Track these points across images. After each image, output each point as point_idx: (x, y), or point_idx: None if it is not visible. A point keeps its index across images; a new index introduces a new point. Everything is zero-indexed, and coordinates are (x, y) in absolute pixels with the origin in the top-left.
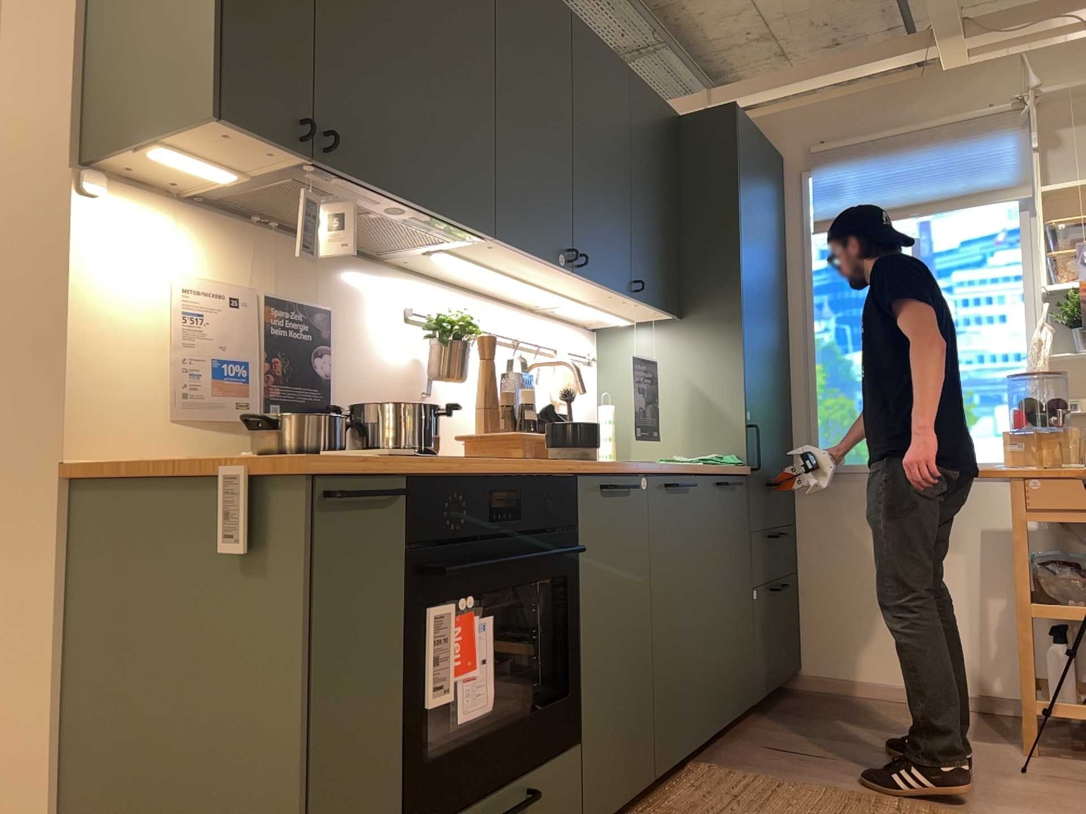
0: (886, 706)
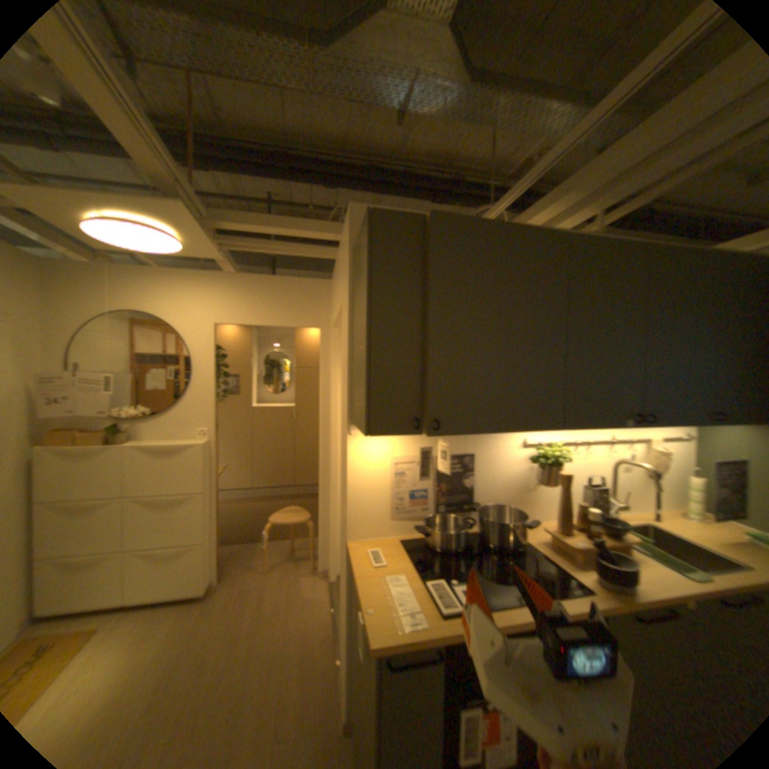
0: None
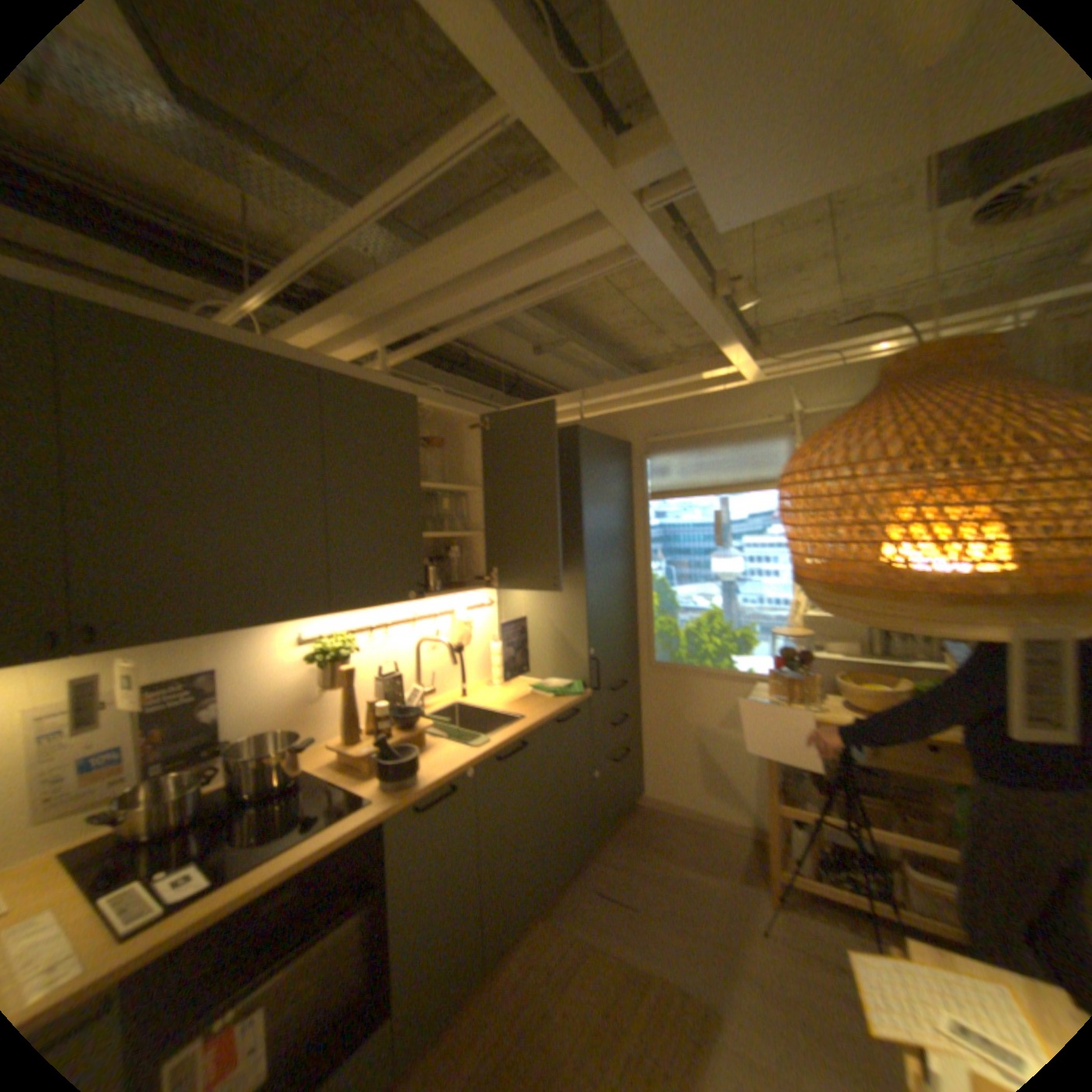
0: (693, 834)
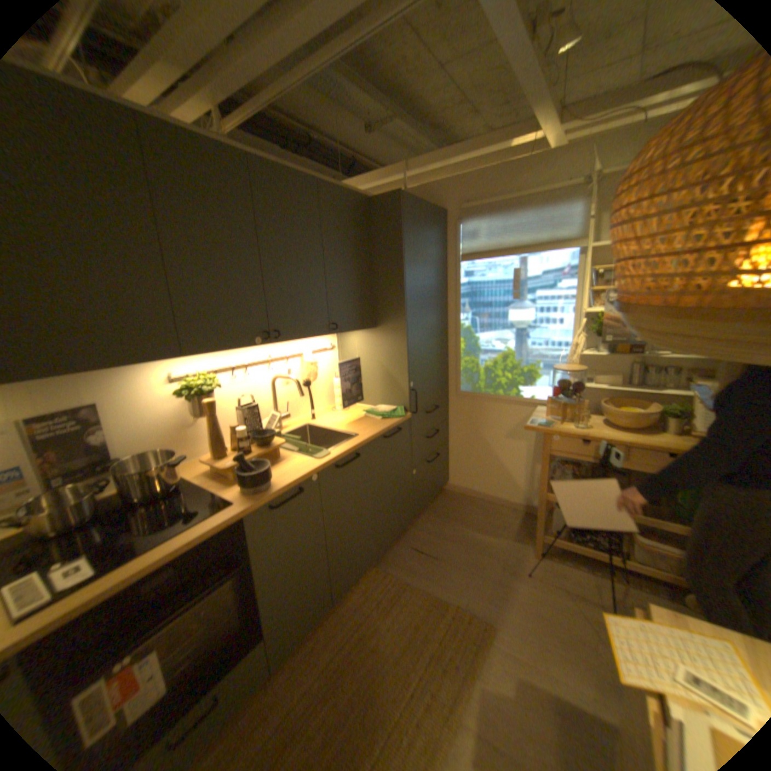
0: (482, 508)
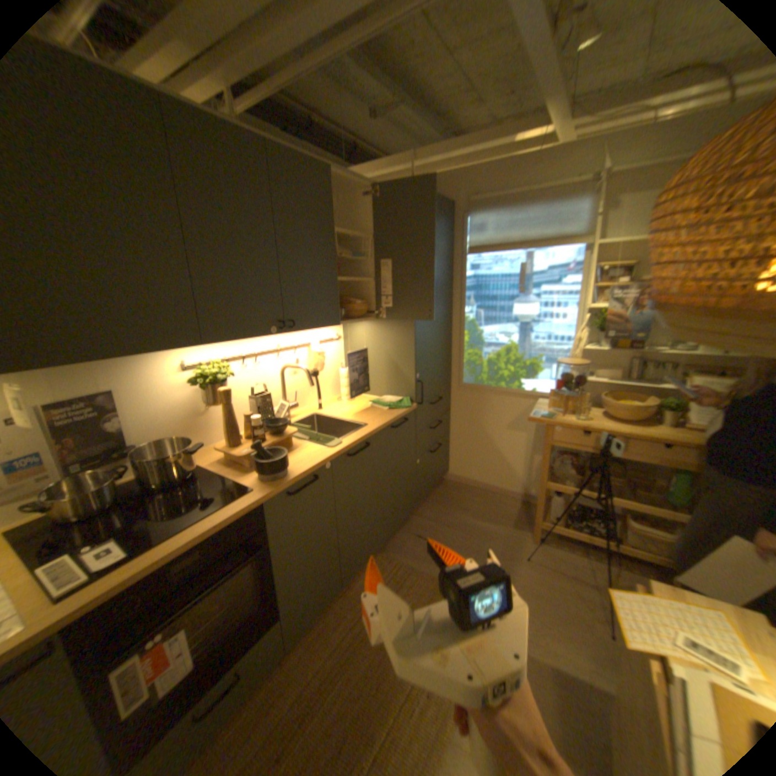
0: (481, 497)
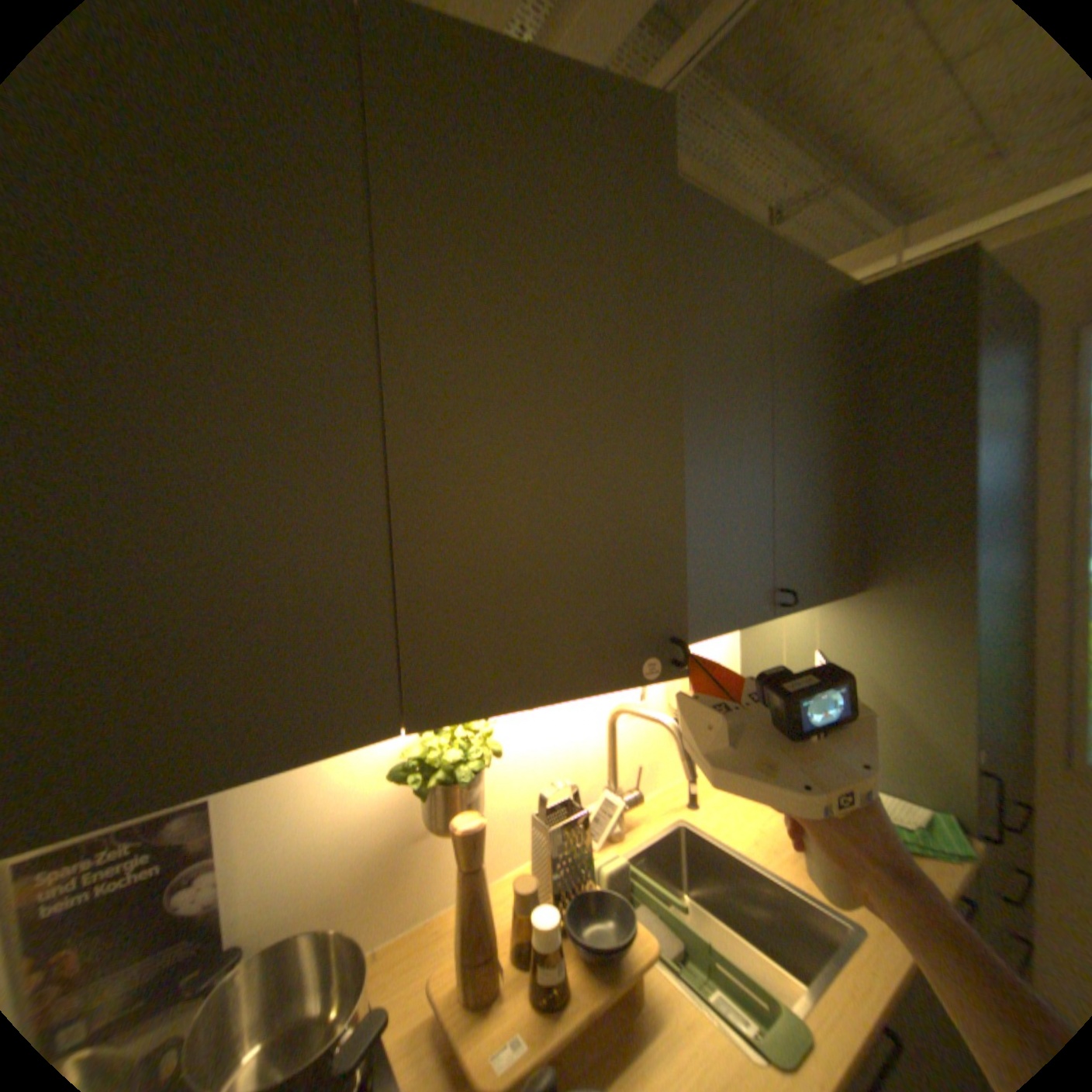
0: None
